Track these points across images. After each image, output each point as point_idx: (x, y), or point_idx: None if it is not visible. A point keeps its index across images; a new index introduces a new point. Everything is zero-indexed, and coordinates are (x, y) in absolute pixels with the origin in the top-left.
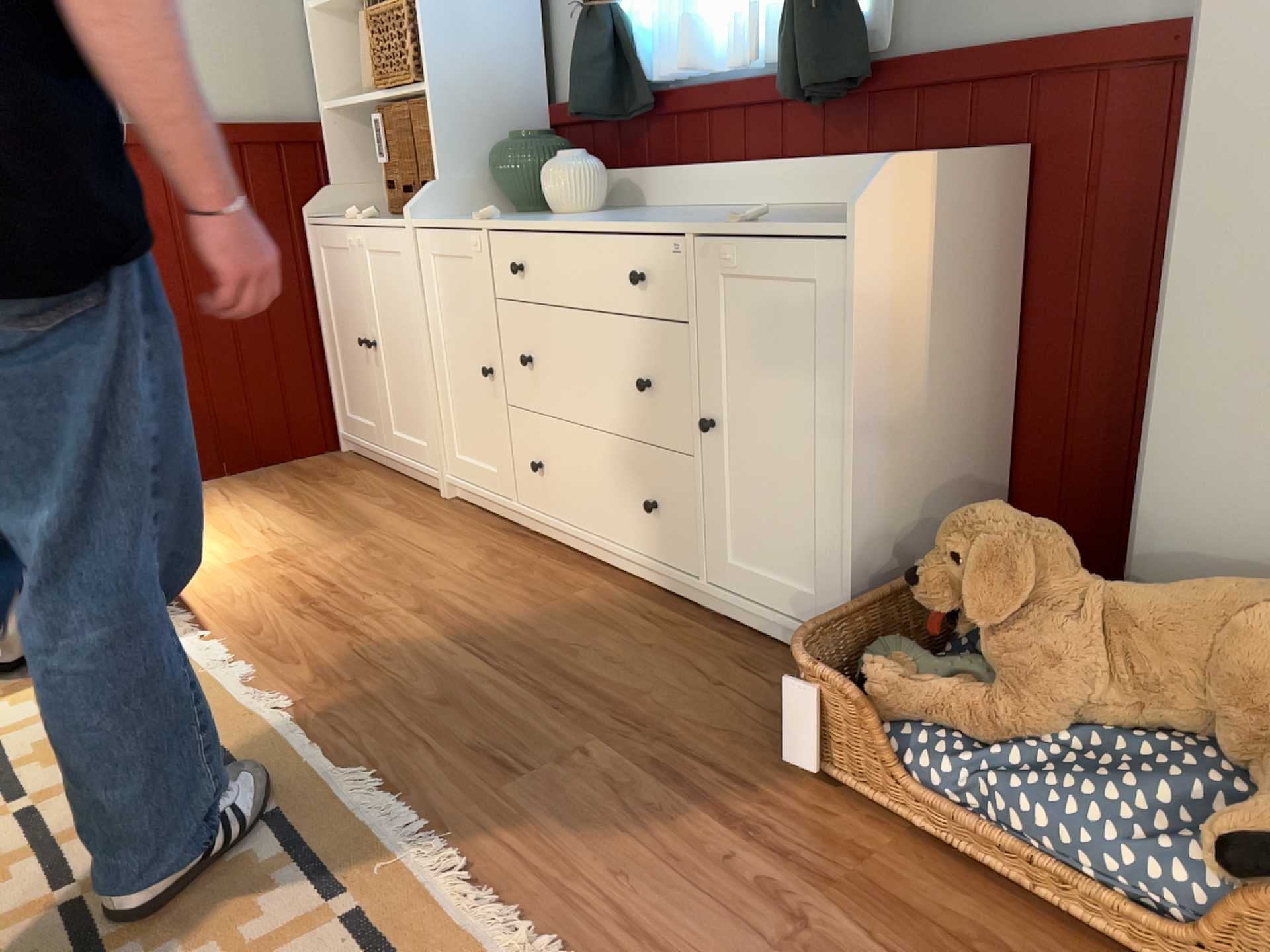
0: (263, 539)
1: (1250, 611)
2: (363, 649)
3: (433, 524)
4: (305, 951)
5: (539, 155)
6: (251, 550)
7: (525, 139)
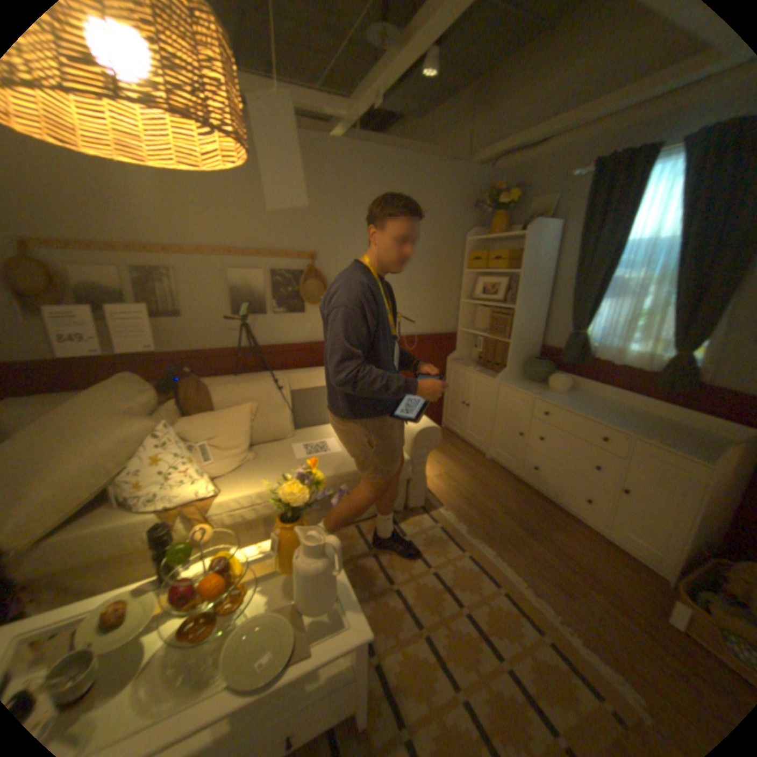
0: (438, 466)
1: None
2: (496, 527)
3: (489, 471)
4: (544, 655)
5: (547, 369)
6: (437, 471)
7: (541, 362)
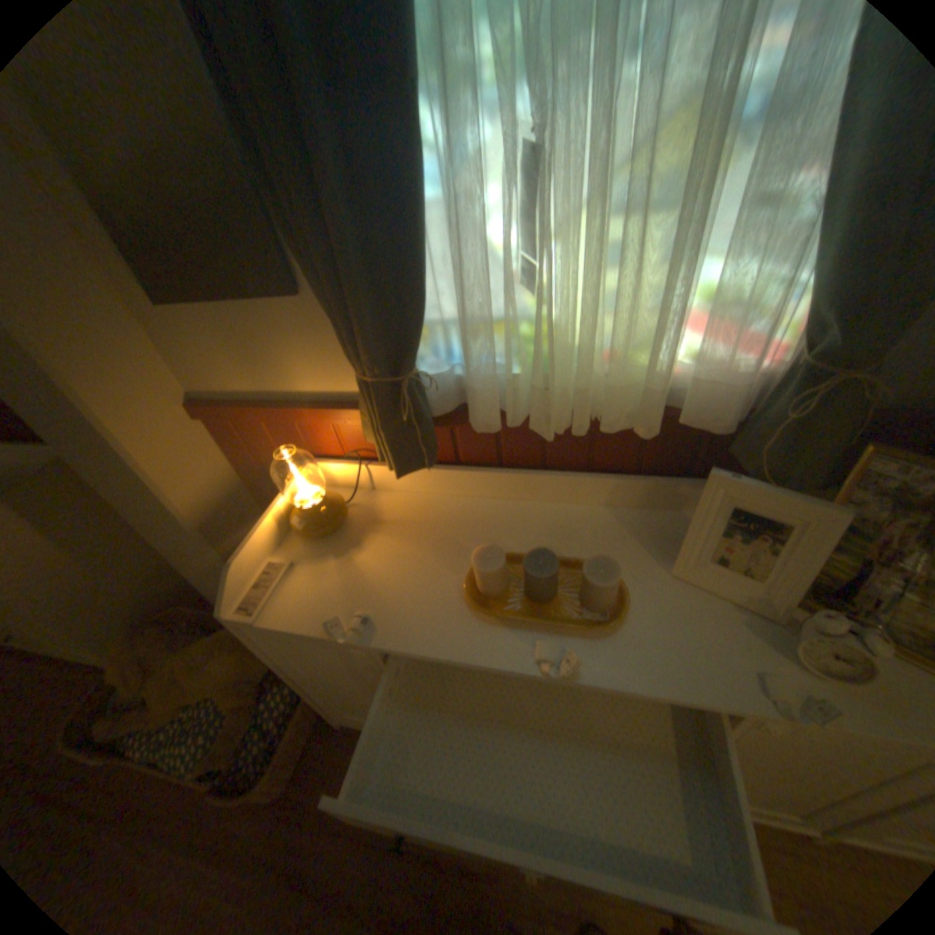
0: None
1: (210, 663)
2: None
3: None
4: None
5: None
6: None
7: None
